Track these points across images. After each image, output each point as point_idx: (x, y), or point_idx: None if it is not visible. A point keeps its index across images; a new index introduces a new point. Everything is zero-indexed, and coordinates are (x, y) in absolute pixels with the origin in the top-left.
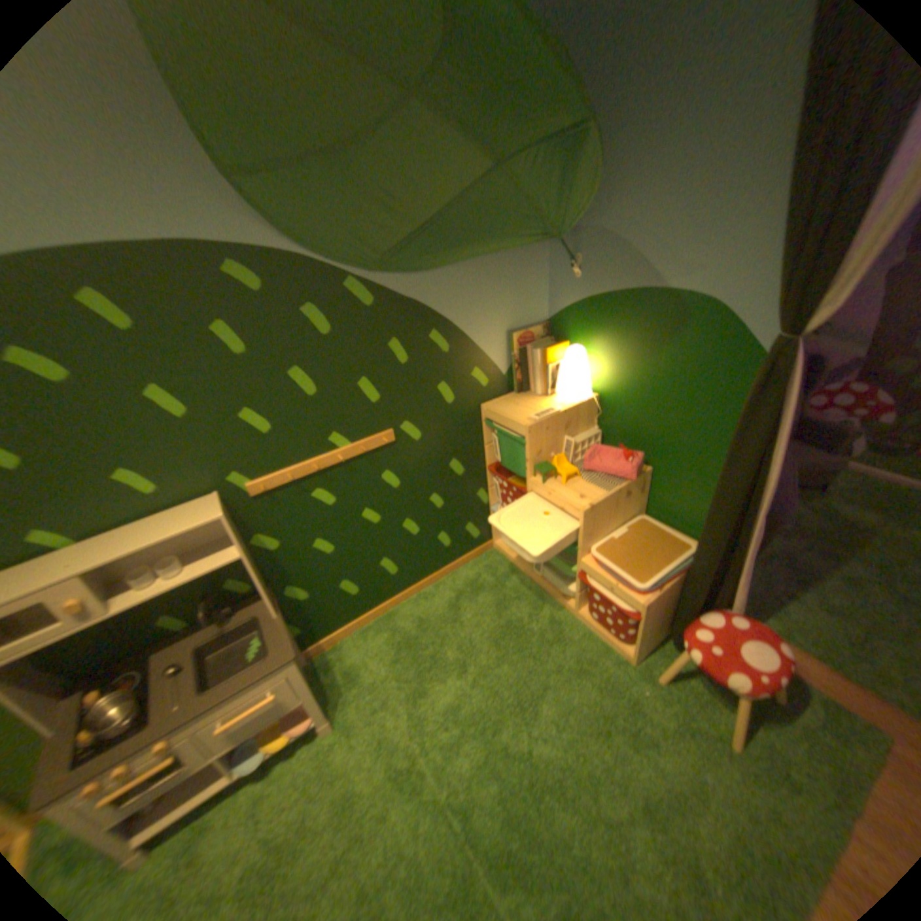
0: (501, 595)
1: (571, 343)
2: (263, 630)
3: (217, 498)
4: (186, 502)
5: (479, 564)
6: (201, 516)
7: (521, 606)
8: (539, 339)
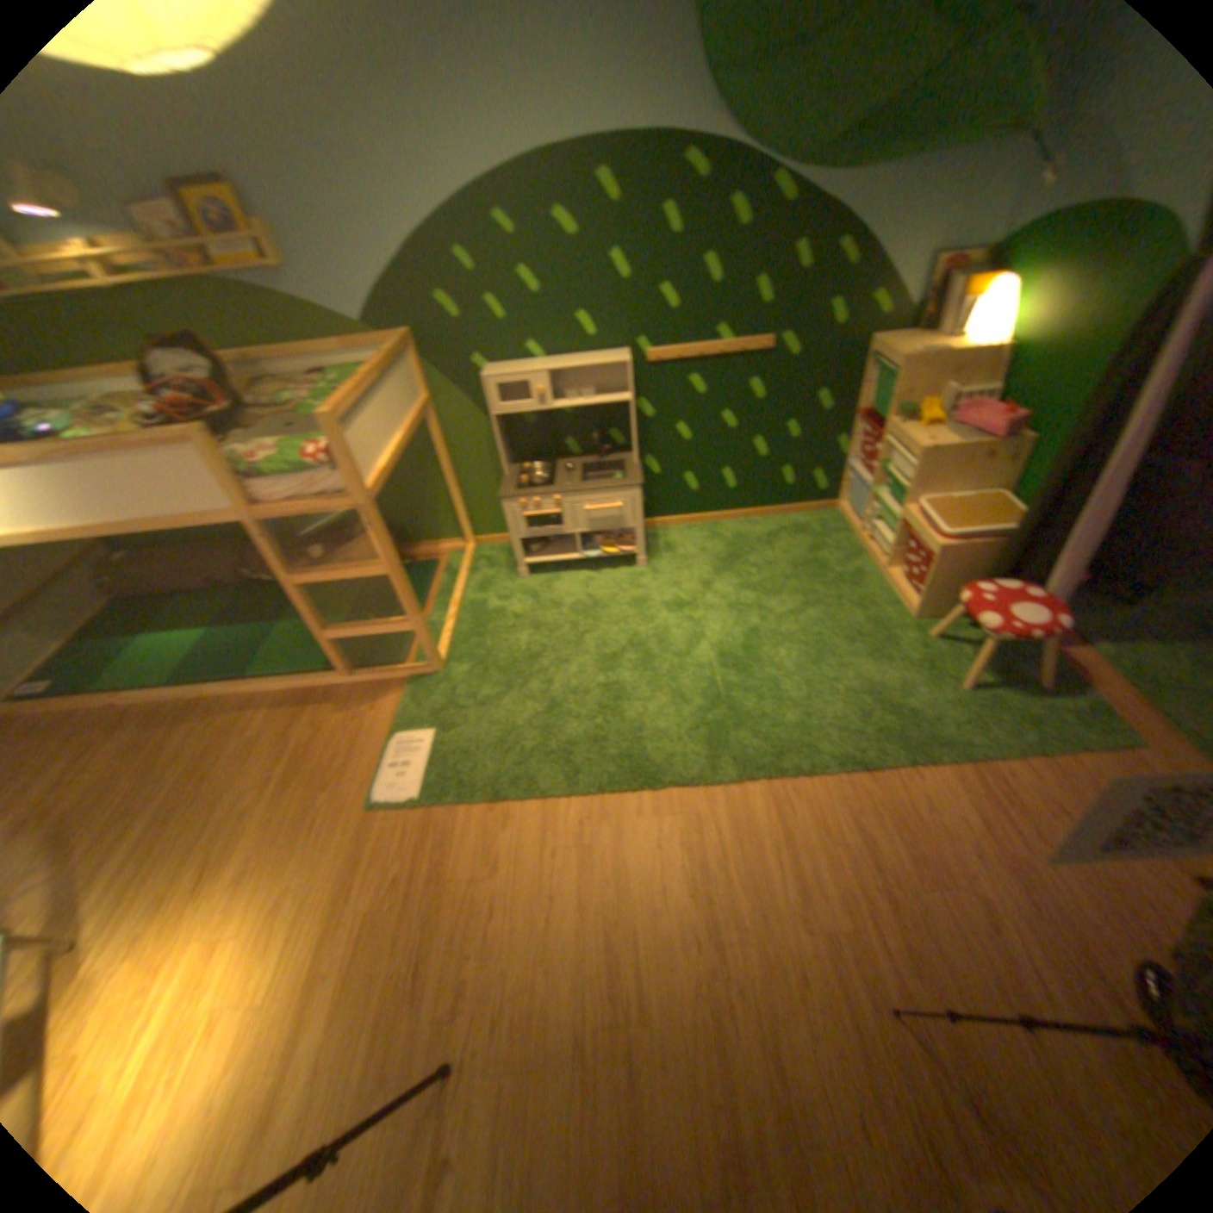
0: (819, 542)
1: (1008, 276)
2: (624, 467)
3: (625, 353)
4: (605, 351)
5: (812, 517)
6: (613, 359)
7: (833, 554)
8: (973, 269)
